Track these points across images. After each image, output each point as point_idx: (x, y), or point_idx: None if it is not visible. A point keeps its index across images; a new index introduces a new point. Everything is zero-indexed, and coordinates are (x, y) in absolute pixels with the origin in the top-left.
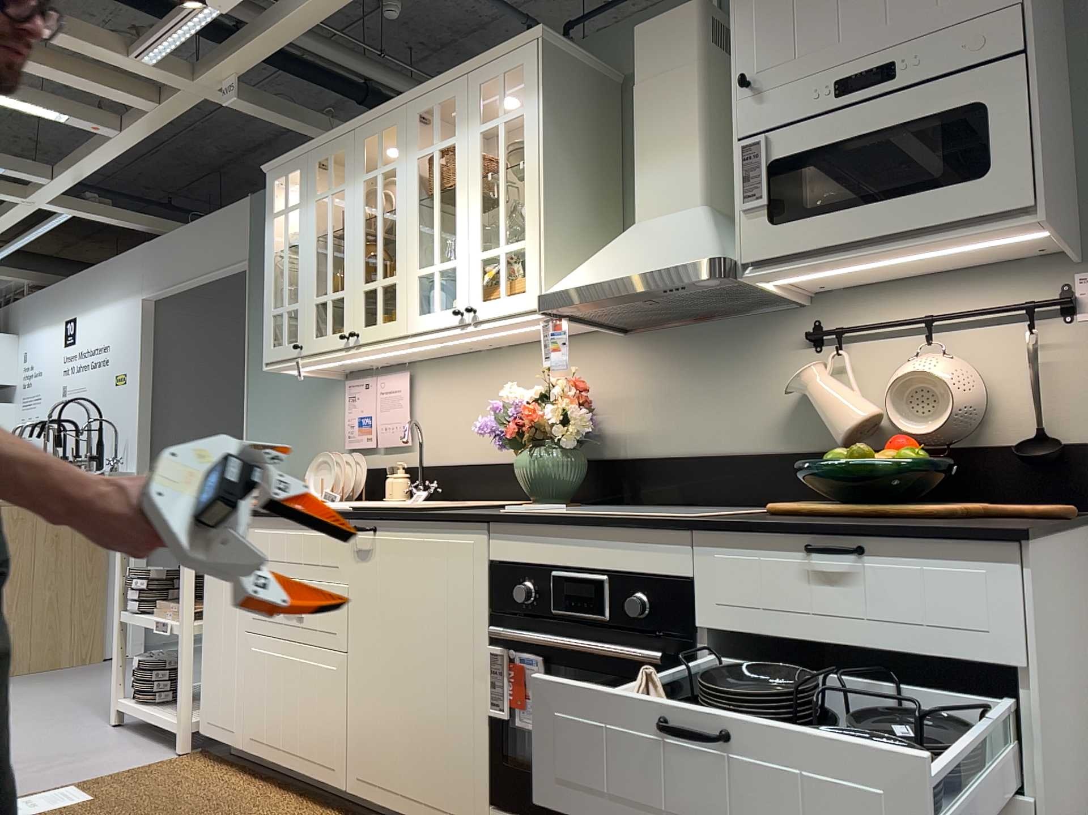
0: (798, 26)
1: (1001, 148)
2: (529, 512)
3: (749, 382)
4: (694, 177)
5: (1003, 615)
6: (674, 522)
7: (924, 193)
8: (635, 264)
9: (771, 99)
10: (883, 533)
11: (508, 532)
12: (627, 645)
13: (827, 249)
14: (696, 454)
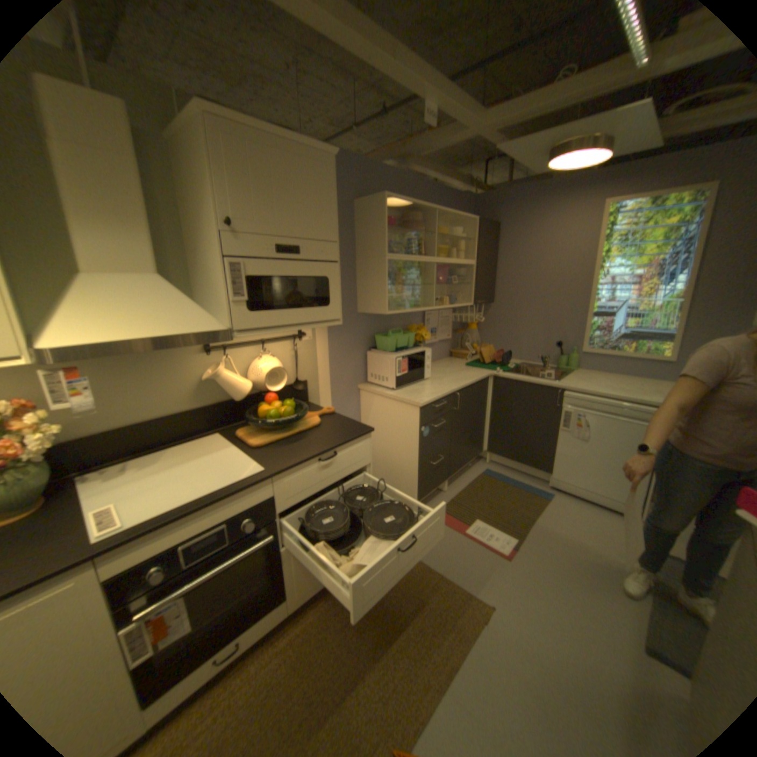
0: (255, 201)
1: (333, 296)
2: (126, 526)
3: (167, 374)
4: (145, 250)
5: (366, 453)
6: (265, 478)
7: (312, 309)
8: (150, 324)
9: (244, 239)
10: (343, 445)
11: (121, 551)
12: (239, 547)
13: (273, 326)
14: (132, 423)
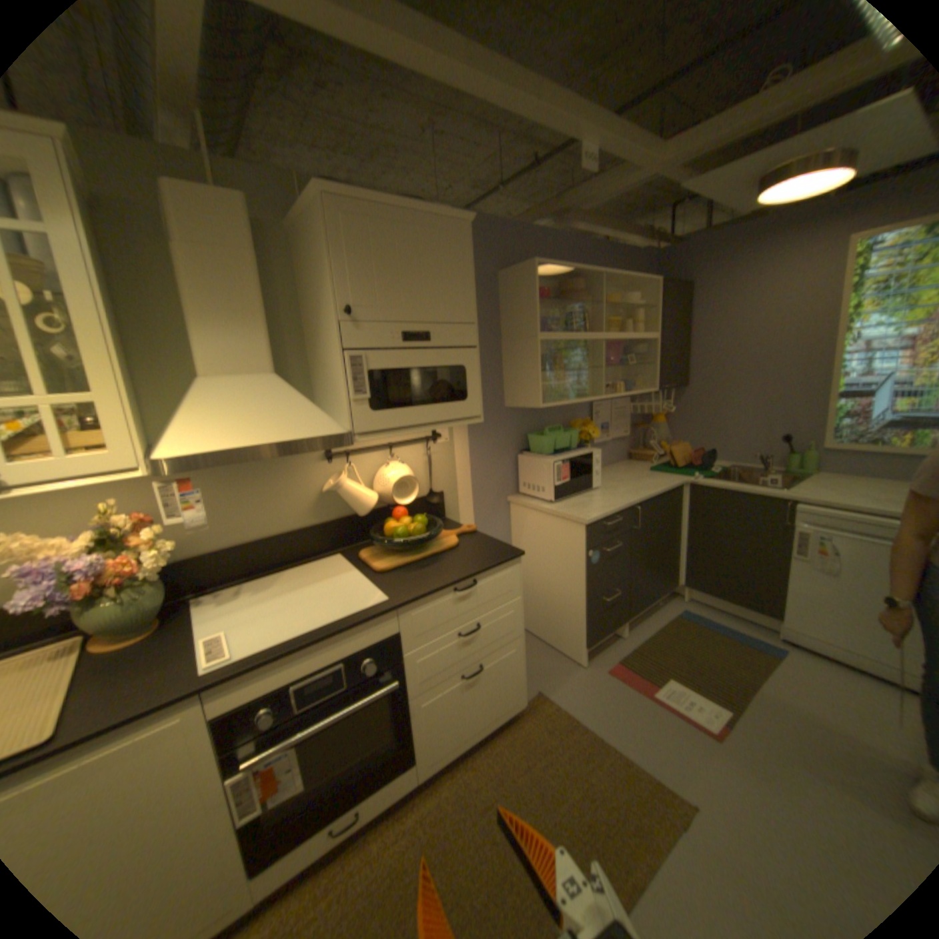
0: (379, 285)
1: (472, 389)
2: (236, 658)
3: (285, 486)
4: (263, 349)
5: (515, 583)
6: (390, 610)
7: (446, 405)
8: (265, 429)
9: (366, 328)
10: (484, 572)
11: (229, 687)
12: (359, 693)
13: (400, 427)
14: (249, 540)
